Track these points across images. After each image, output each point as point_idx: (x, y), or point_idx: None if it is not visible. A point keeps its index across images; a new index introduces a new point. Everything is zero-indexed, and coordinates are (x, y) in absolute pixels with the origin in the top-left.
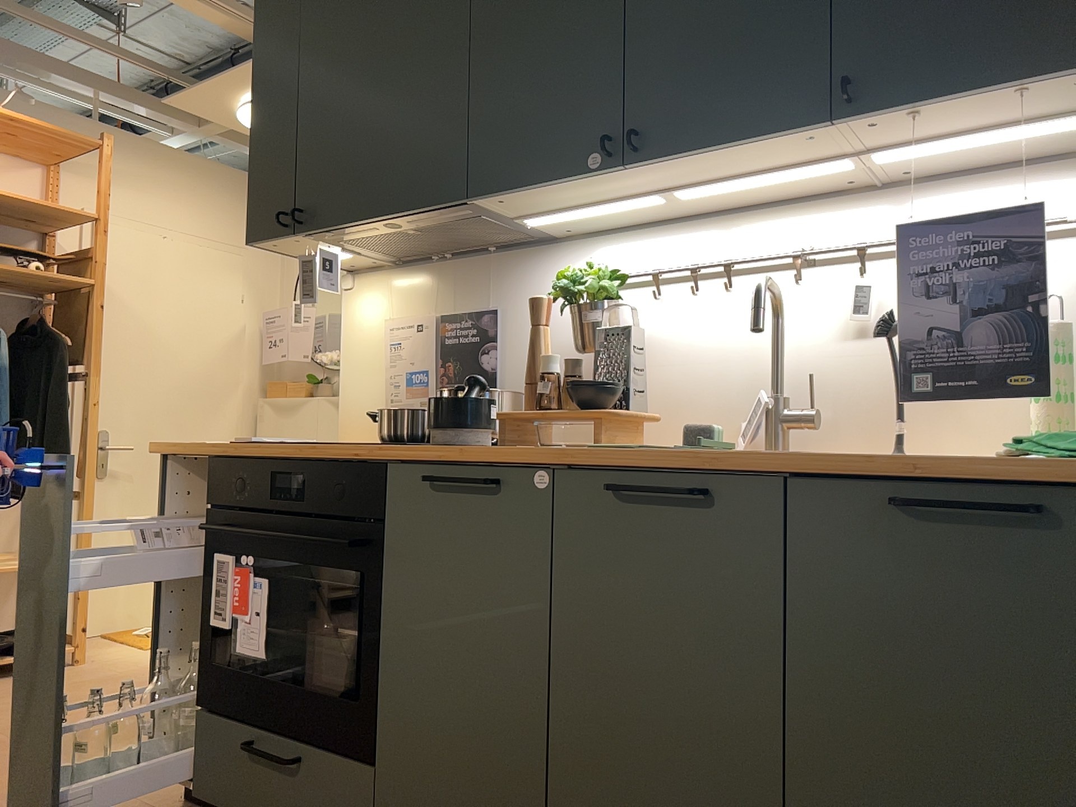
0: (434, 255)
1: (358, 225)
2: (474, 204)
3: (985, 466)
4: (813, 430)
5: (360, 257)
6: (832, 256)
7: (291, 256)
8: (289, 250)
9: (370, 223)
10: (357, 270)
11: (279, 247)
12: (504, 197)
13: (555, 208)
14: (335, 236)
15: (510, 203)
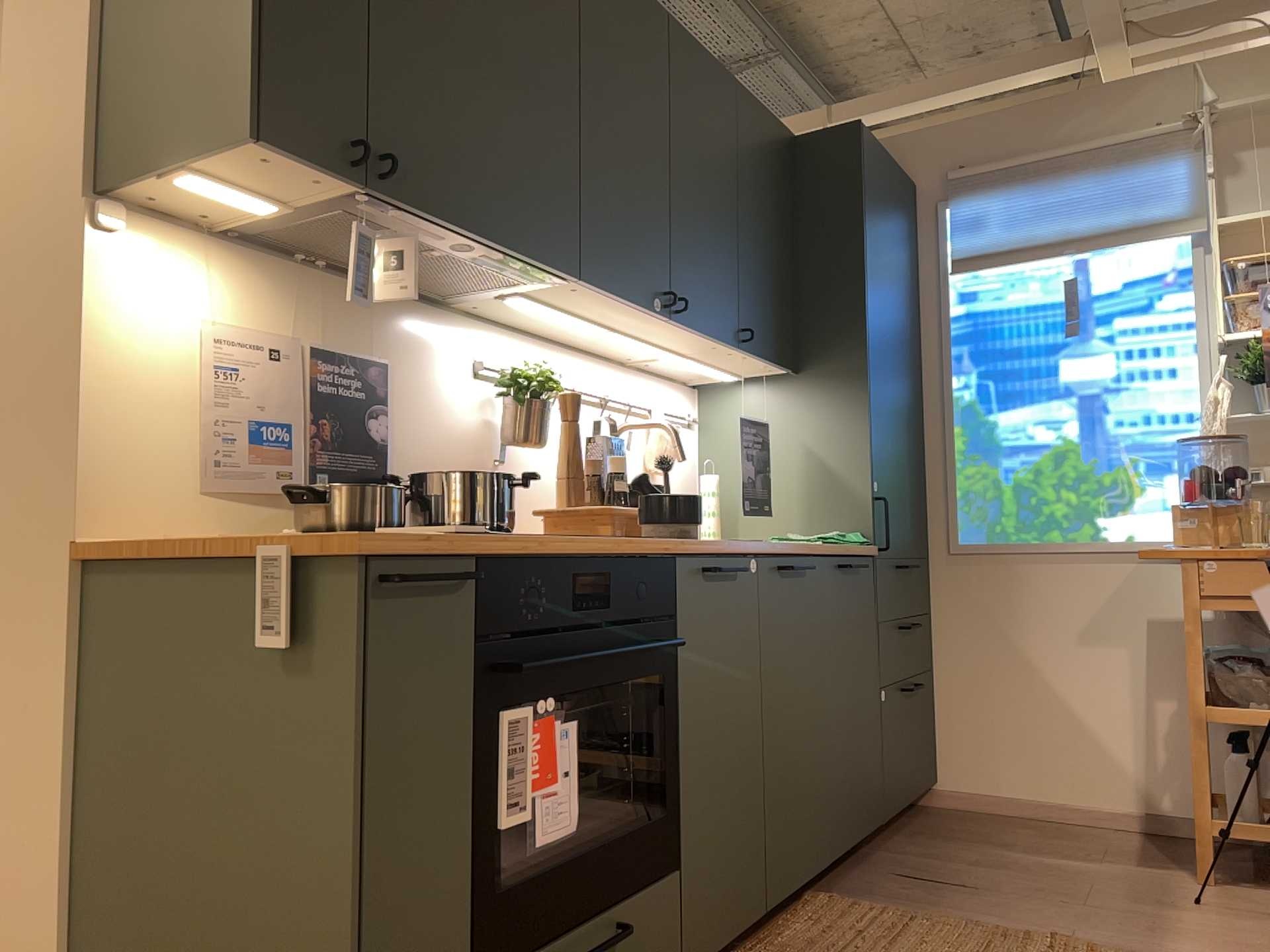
0: (305, 254)
1: (447, 229)
2: (554, 277)
3: (847, 549)
4: None
5: (243, 212)
6: (613, 402)
7: (193, 163)
8: (238, 166)
9: (465, 235)
10: (123, 202)
11: (255, 161)
12: (581, 288)
13: (552, 301)
14: (385, 213)
15: (565, 289)
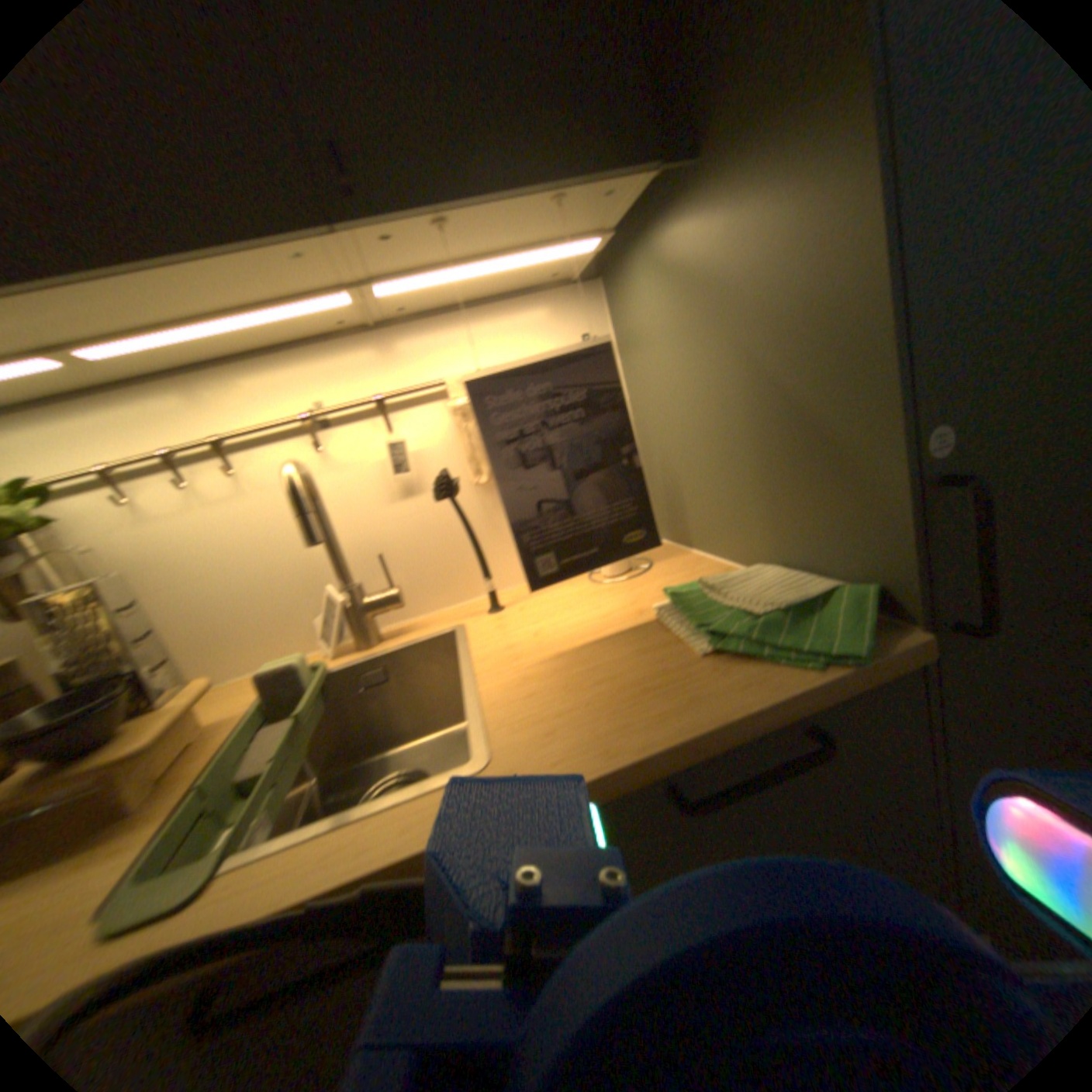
0: None
1: None
2: None
3: (731, 704)
4: (393, 607)
5: None
6: (343, 414)
7: None
8: None
9: None
10: None
11: None
12: None
13: None
14: None
15: None
